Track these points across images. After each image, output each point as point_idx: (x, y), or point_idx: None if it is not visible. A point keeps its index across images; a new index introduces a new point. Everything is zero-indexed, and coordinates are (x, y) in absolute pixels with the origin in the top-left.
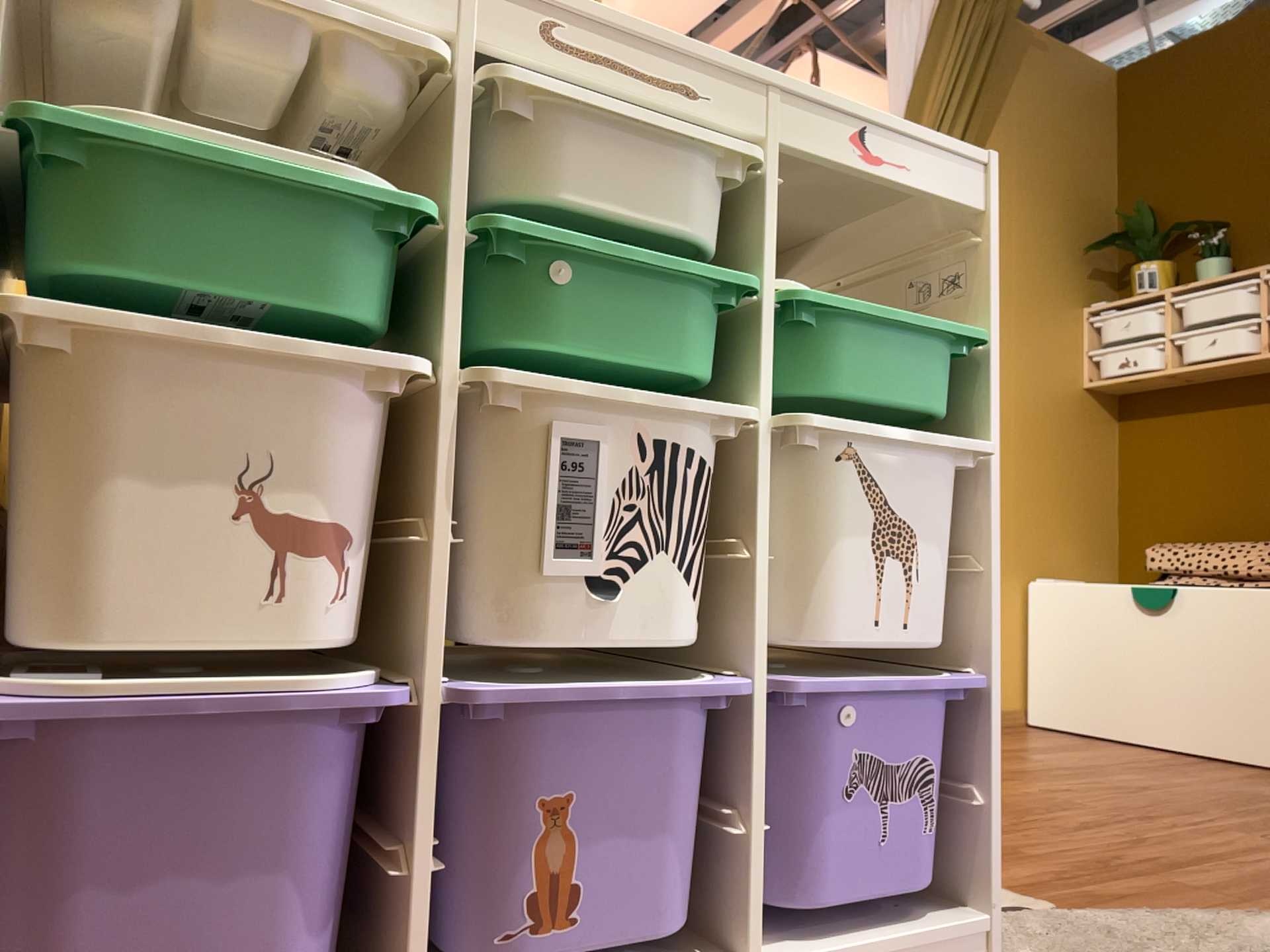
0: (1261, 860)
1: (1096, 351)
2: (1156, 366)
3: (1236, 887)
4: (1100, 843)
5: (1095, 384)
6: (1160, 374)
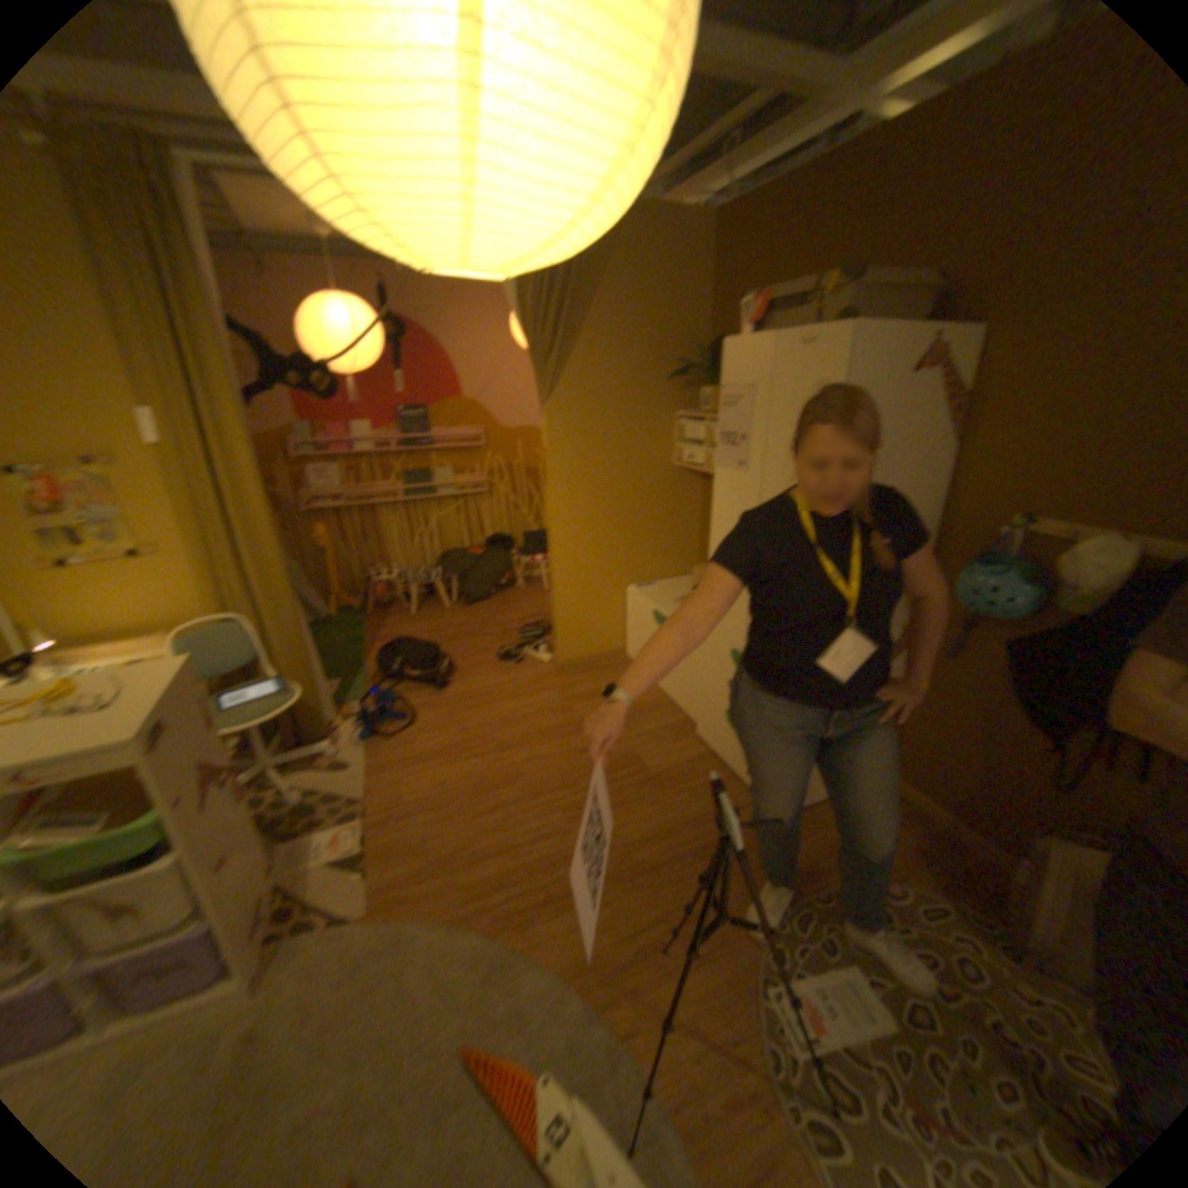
0: (524, 862)
1: (682, 445)
2: (703, 466)
3: (471, 899)
4: (469, 843)
5: (681, 467)
6: (704, 472)
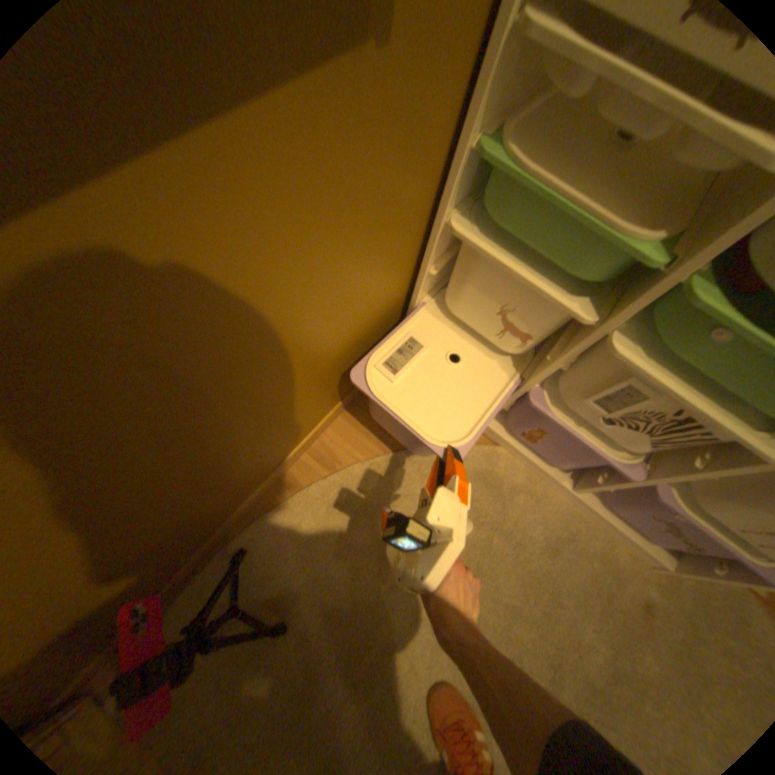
0: None
1: None
2: None
3: None
4: None
5: None
6: None
